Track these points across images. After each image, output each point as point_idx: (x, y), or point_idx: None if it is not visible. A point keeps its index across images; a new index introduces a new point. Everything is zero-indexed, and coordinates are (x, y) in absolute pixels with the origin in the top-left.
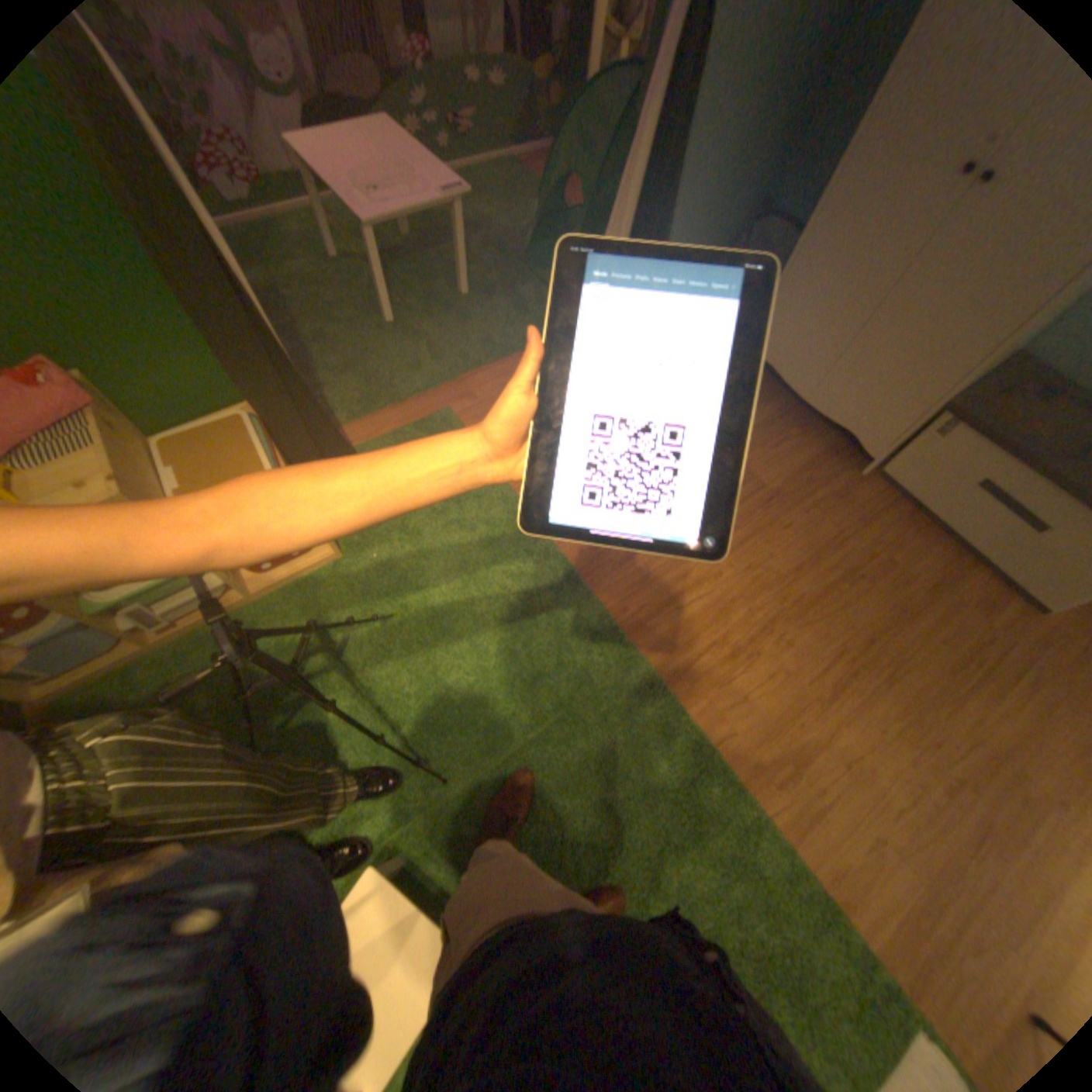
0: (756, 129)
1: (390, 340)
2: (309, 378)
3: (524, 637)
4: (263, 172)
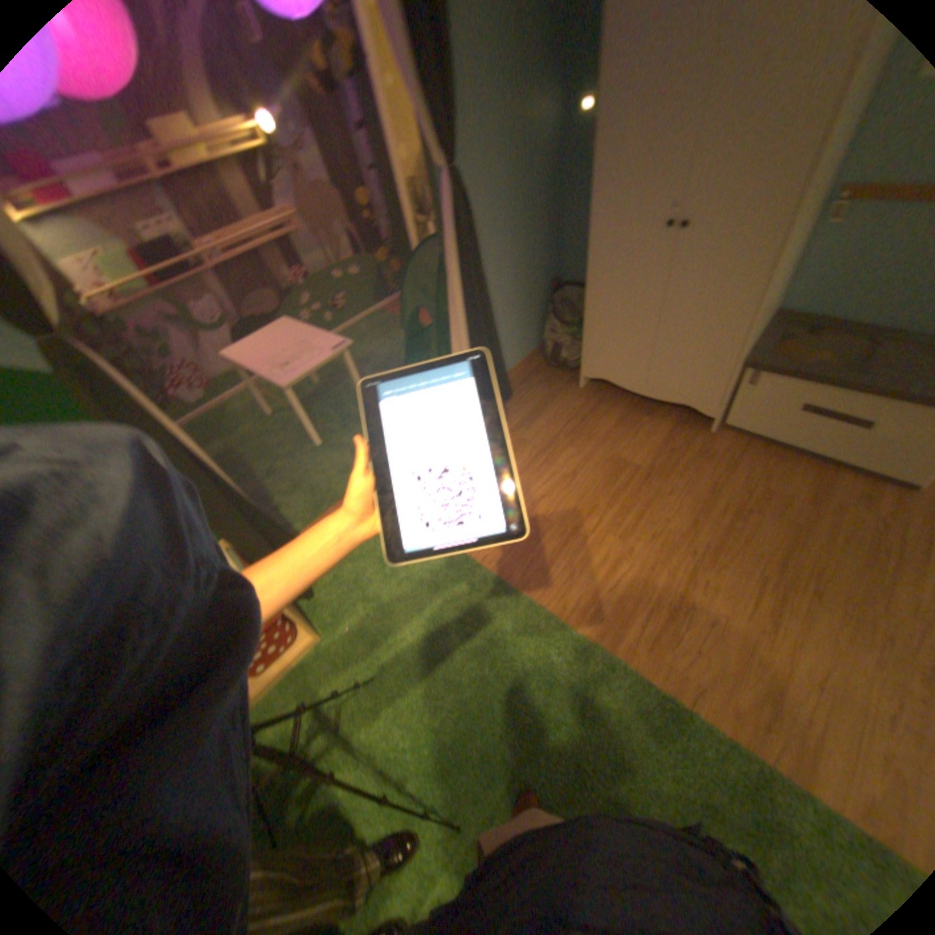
0: (526, 244)
1: (321, 457)
2: (267, 506)
3: (488, 660)
4: (210, 378)
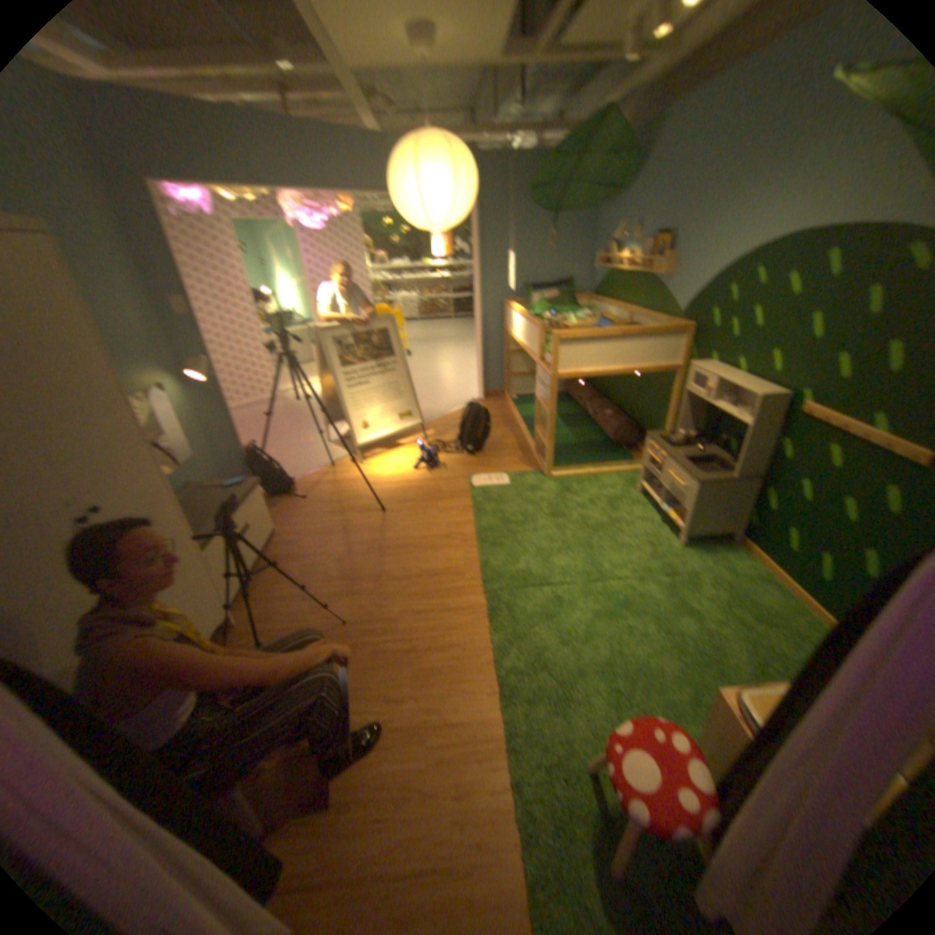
0: None
1: None
2: None
3: (550, 629)
4: None
